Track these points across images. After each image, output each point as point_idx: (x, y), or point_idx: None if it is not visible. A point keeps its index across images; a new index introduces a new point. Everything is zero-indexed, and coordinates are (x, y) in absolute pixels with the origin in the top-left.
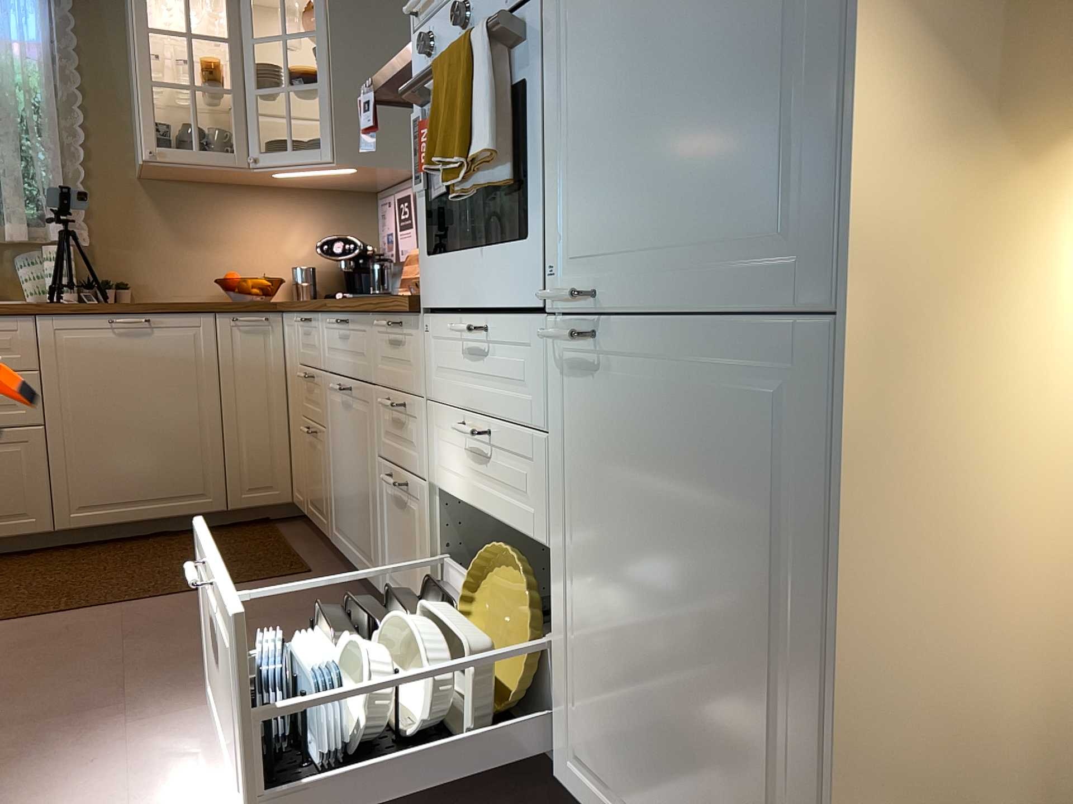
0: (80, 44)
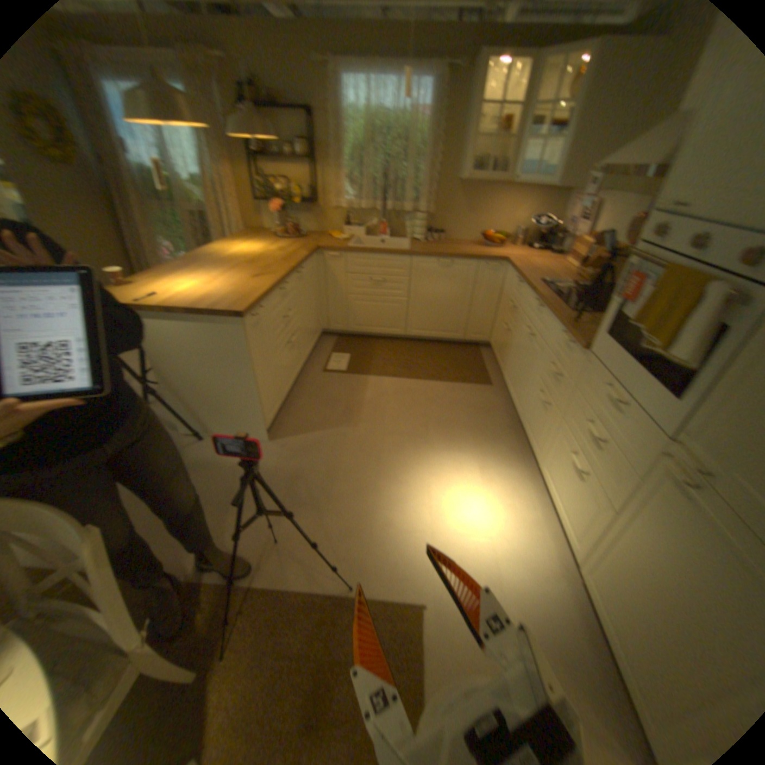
0: (449, 105)
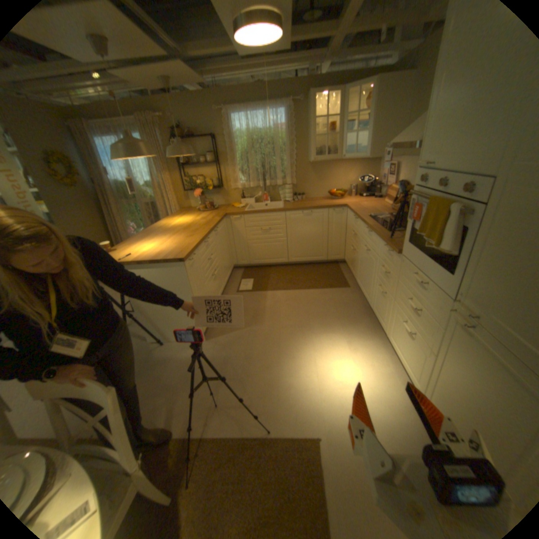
0: (294, 121)
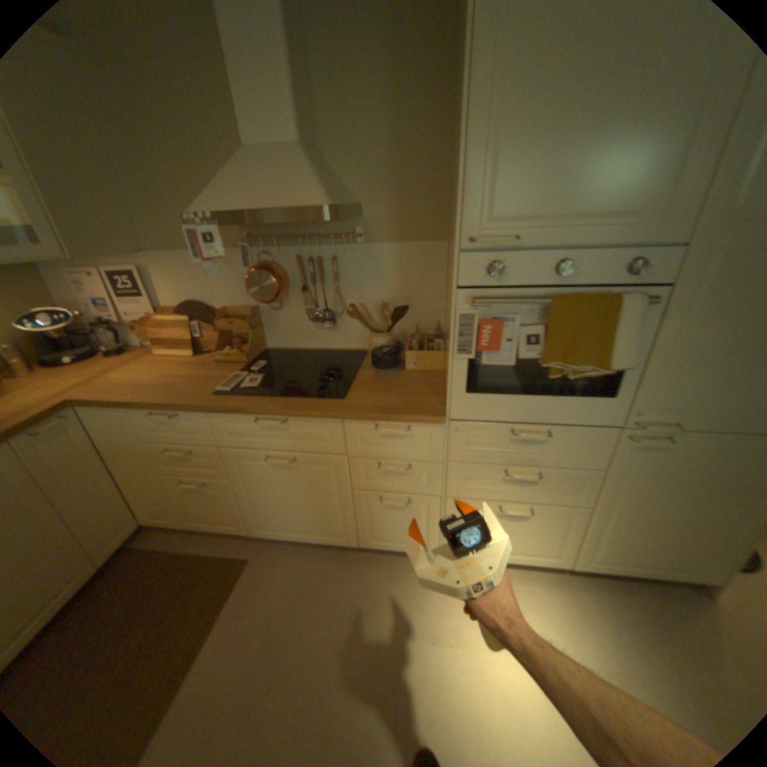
0: None
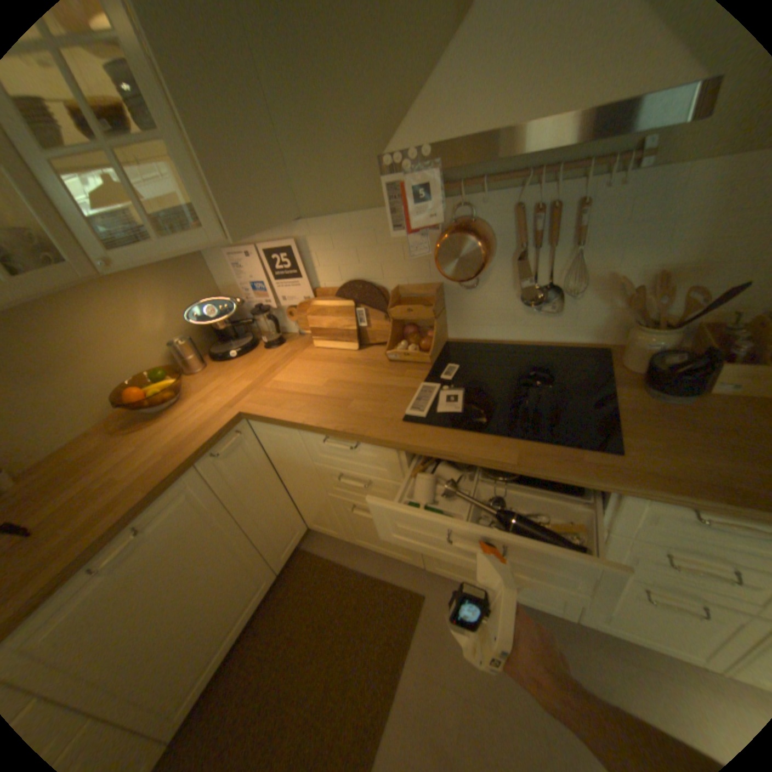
0: None
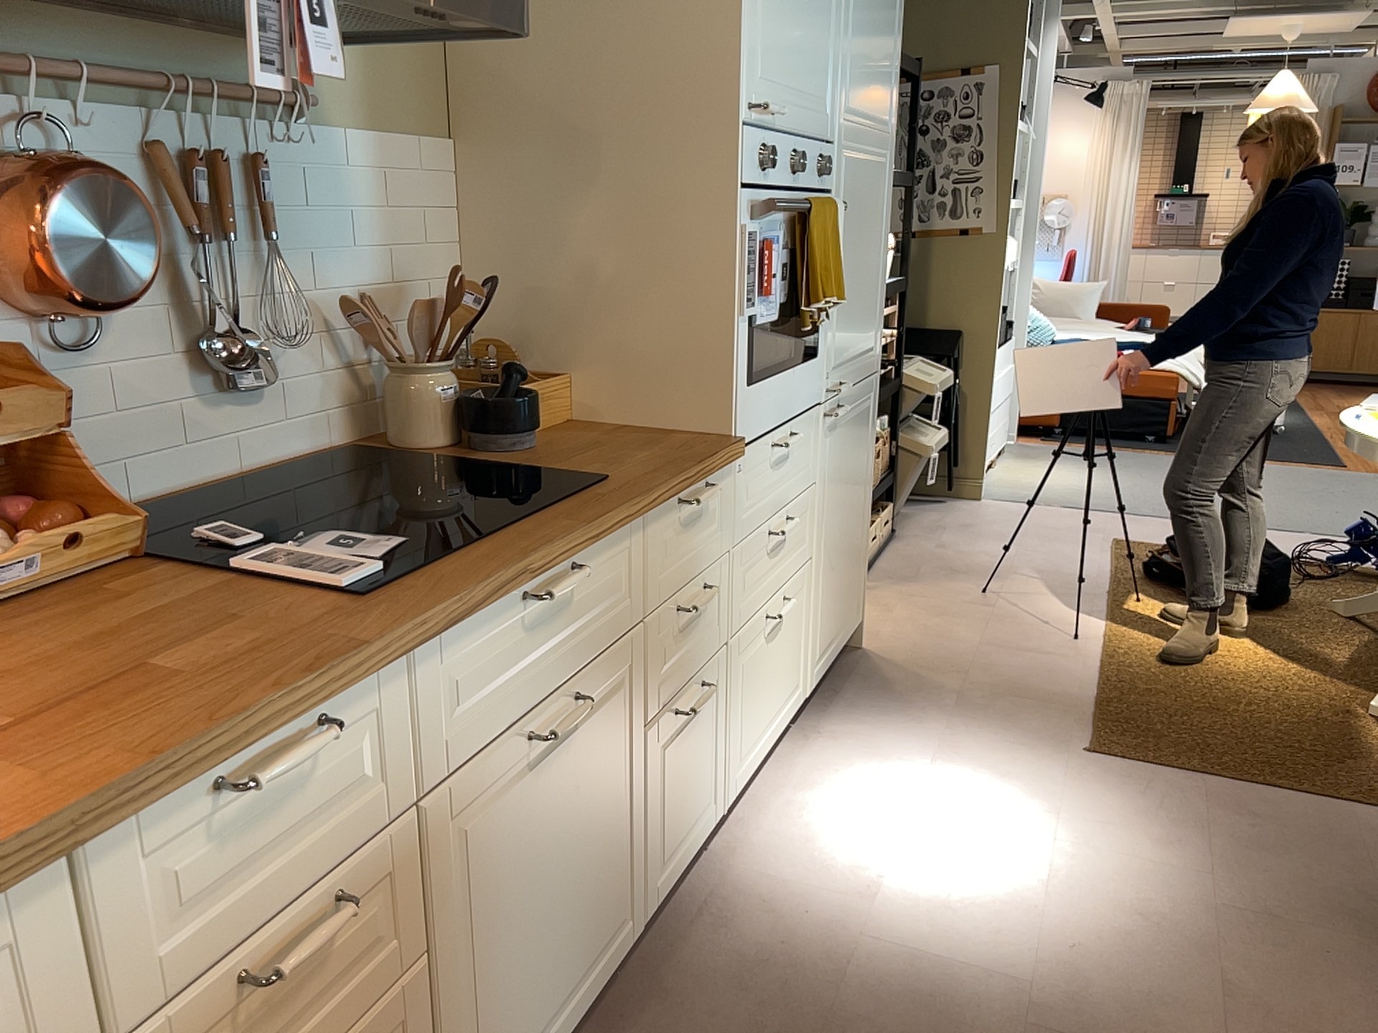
0: None
